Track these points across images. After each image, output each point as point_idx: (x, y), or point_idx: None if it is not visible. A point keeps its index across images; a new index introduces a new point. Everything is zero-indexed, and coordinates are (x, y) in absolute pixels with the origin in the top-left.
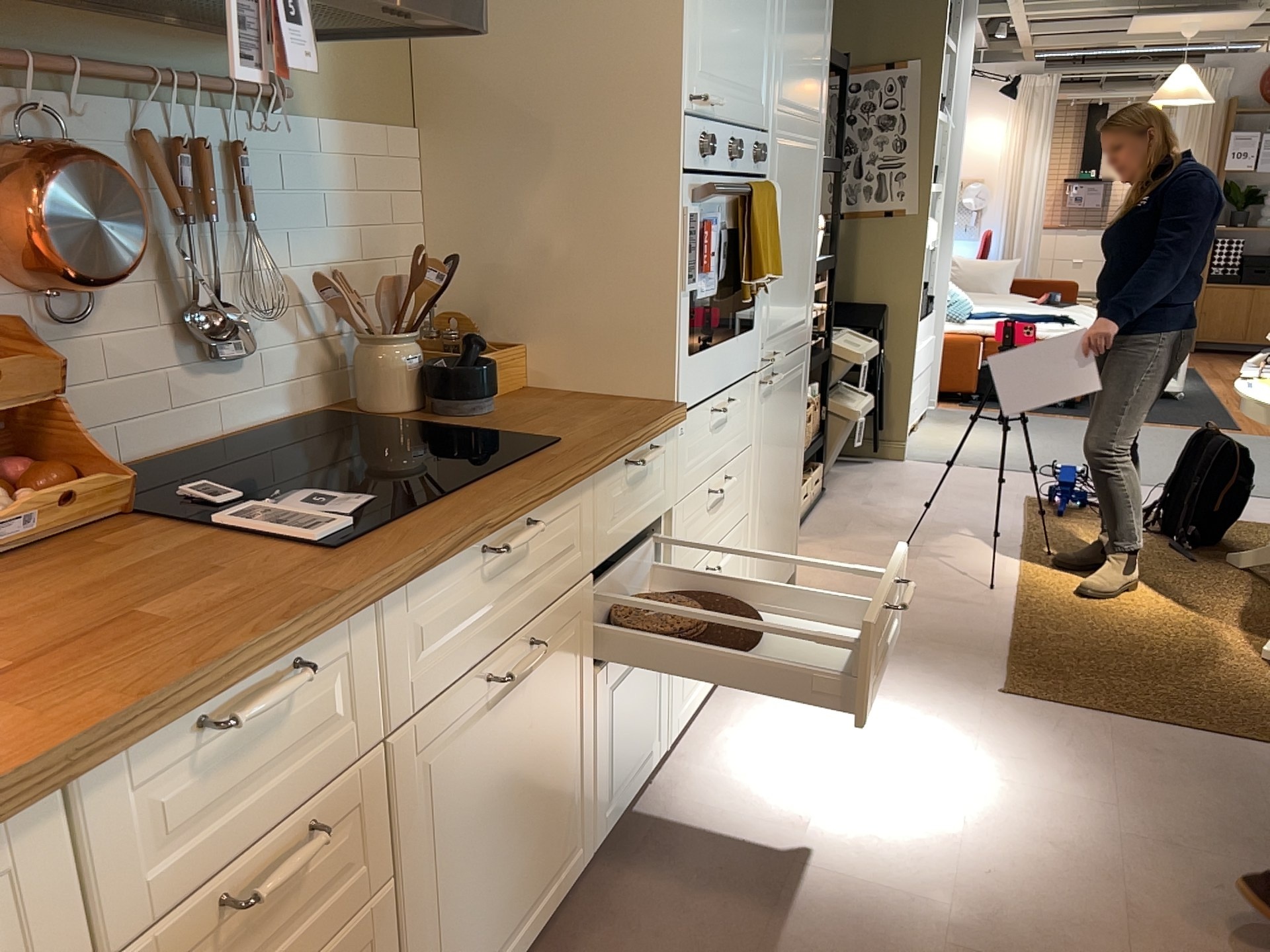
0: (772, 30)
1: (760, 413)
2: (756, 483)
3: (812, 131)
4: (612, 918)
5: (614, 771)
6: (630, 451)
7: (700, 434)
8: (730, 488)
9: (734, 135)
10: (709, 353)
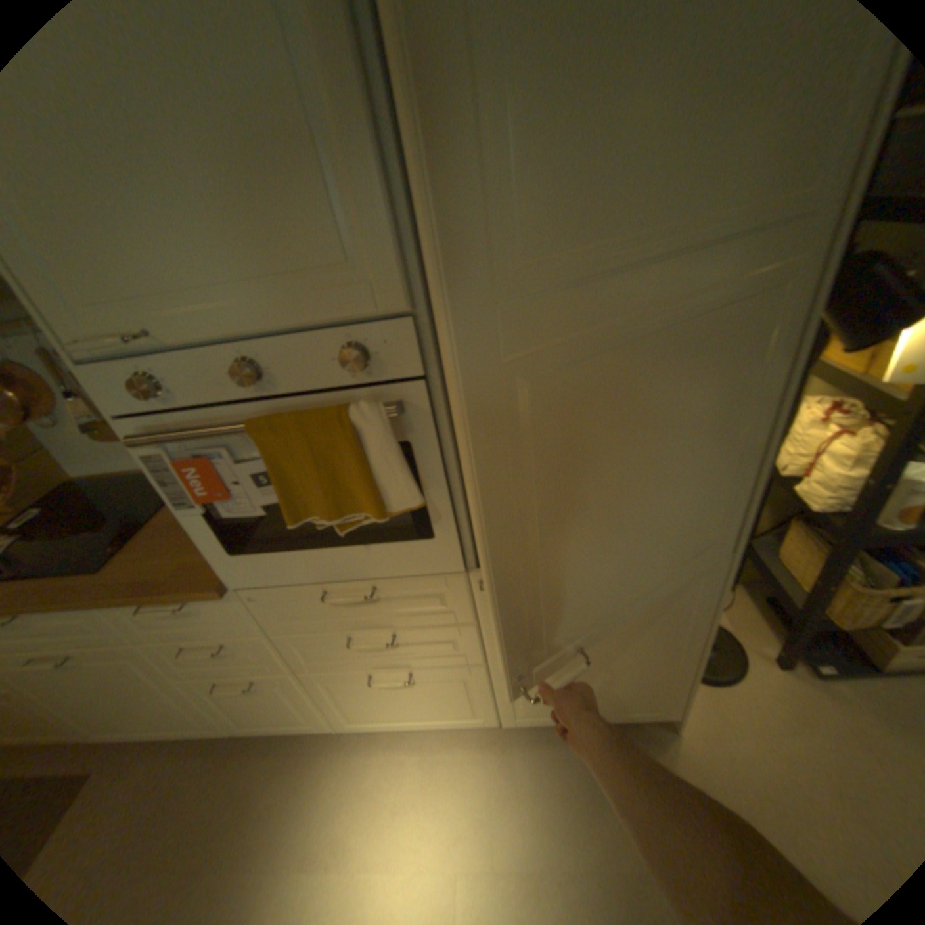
0: (339, 123)
1: (485, 605)
2: (494, 650)
3: (704, 243)
4: (223, 768)
5: (239, 721)
6: (117, 607)
7: (299, 604)
8: (411, 643)
9: (238, 350)
10: (280, 556)
